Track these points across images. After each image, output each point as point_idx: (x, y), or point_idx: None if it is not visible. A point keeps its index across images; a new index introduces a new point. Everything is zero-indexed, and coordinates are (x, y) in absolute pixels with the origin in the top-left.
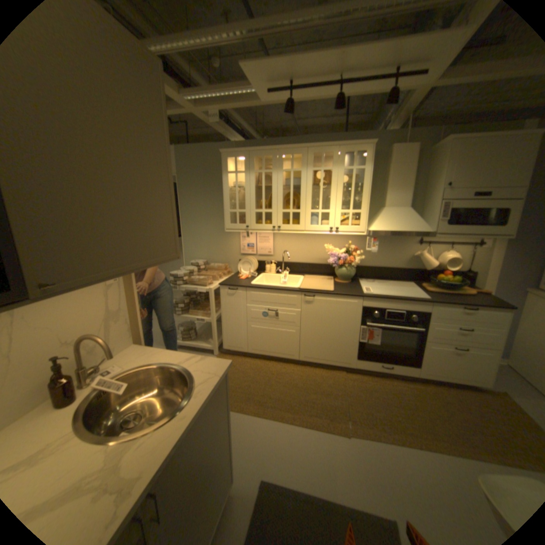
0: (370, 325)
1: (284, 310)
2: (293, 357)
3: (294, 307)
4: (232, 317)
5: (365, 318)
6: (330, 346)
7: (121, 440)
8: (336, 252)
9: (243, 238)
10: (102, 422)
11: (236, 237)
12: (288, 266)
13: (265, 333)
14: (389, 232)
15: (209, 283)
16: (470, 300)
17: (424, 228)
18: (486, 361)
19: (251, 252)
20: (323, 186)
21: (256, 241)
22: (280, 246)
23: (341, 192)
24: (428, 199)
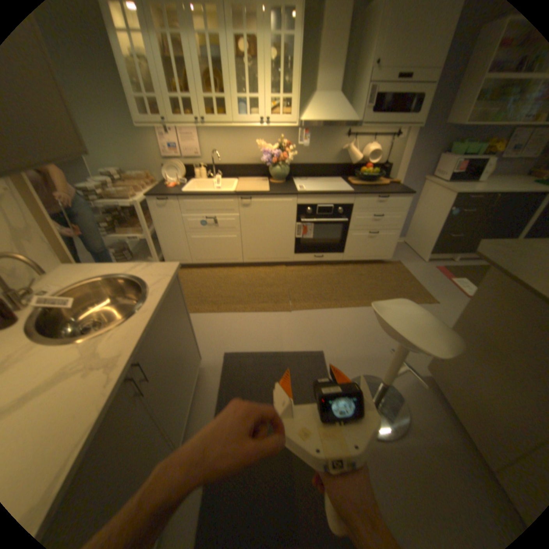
0: (303, 220)
1: (222, 216)
2: (237, 260)
3: (232, 211)
4: (168, 230)
5: (299, 215)
6: (269, 245)
7: (88, 336)
8: (269, 148)
9: (159, 134)
10: (59, 333)
11: (150, 133)
12: (219, 168)
13: (206, 242)
14: (320, 123)
15: (130, 194)
16: (383, 189)
17: (352, 116)
18: (389, 239)
19: (173, 153)
20: (247, 58)
21: (176, 138)
22: (207, 143)
23: (269, 69)
24: (357, 81)
